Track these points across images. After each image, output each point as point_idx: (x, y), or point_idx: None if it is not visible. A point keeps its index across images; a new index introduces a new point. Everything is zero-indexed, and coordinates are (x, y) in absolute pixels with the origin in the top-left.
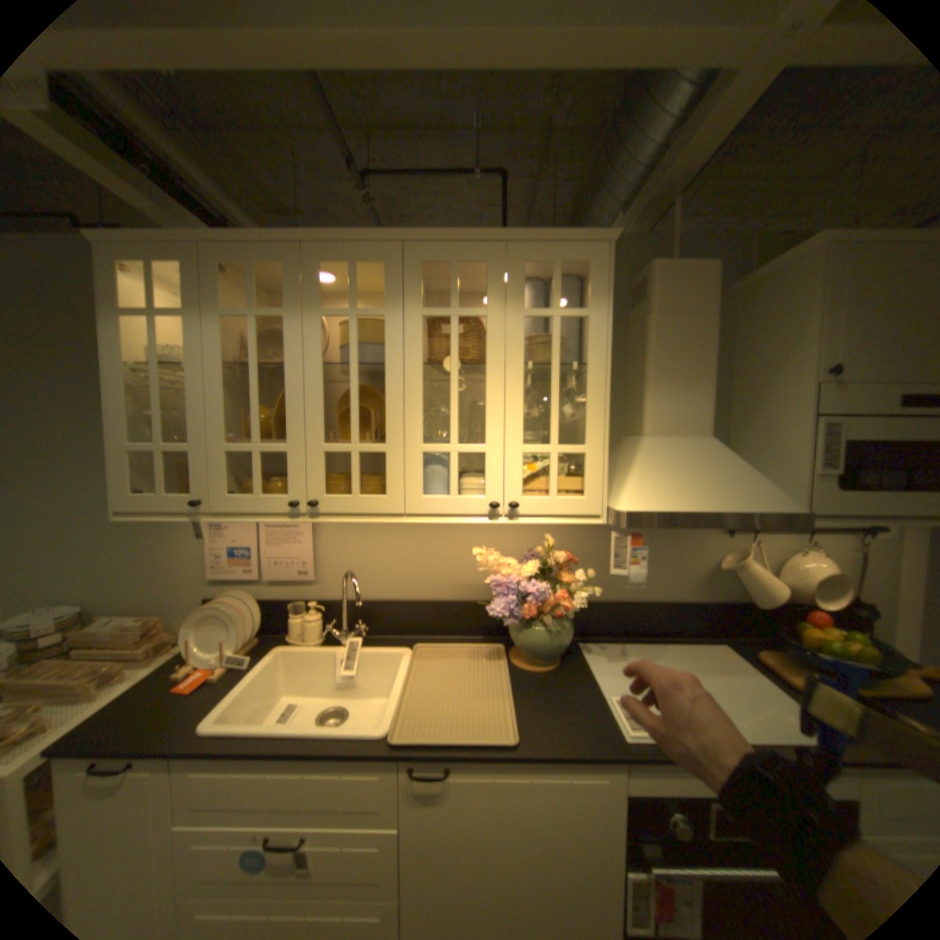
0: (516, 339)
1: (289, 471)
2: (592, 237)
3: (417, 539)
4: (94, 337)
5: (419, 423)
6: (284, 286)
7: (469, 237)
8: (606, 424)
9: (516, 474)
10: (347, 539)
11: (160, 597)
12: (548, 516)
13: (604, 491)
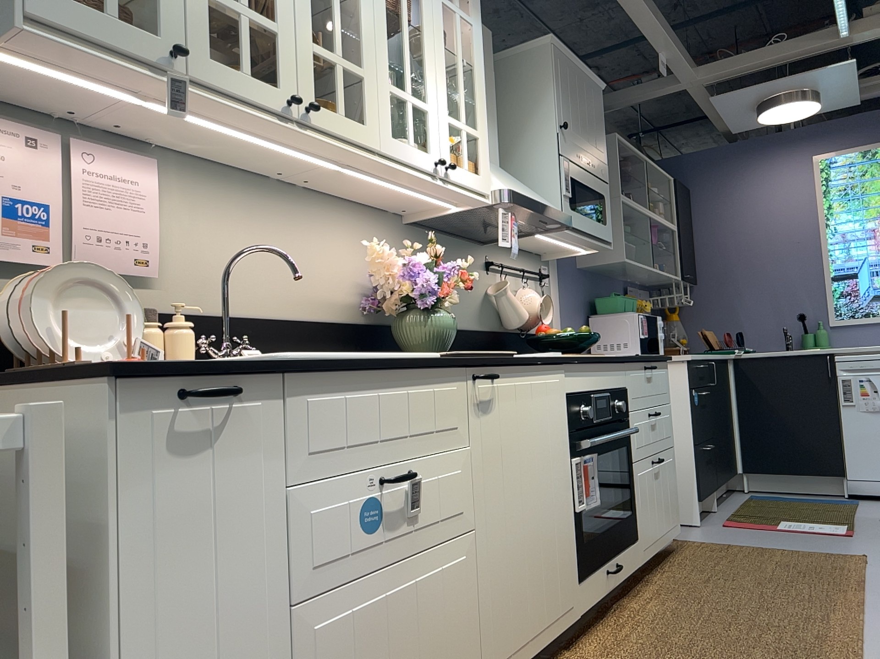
0: (439, 18)
1: (278, 59)
2: None
3: (279, 236)
4: None
5: (386, 60)
6: None
7: None
8: (486, 119)
9: (446, 140)
10: (197, 221)
11: None
12: (462, 187)
13: (489, 174)
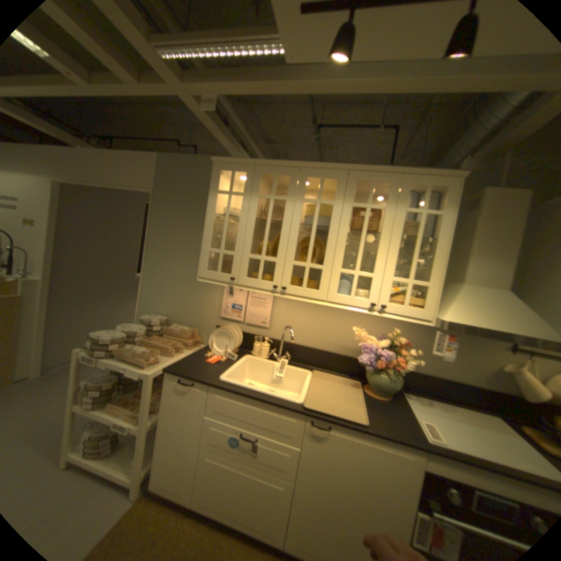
0: (400, 222)
1: (275, 271)
2: (452, 174)
3: (322, 317)
4: (194, 199)
5: (341, 258)
6: (288, 186)
7: (383, 170)
8: (444, 273)
9: (387, 291)
10: (287, 310)
11: (199, 320)
12: (401, 316)
13: (436, 308)
